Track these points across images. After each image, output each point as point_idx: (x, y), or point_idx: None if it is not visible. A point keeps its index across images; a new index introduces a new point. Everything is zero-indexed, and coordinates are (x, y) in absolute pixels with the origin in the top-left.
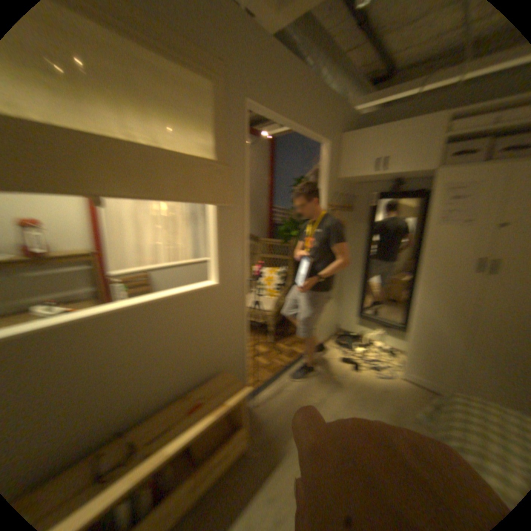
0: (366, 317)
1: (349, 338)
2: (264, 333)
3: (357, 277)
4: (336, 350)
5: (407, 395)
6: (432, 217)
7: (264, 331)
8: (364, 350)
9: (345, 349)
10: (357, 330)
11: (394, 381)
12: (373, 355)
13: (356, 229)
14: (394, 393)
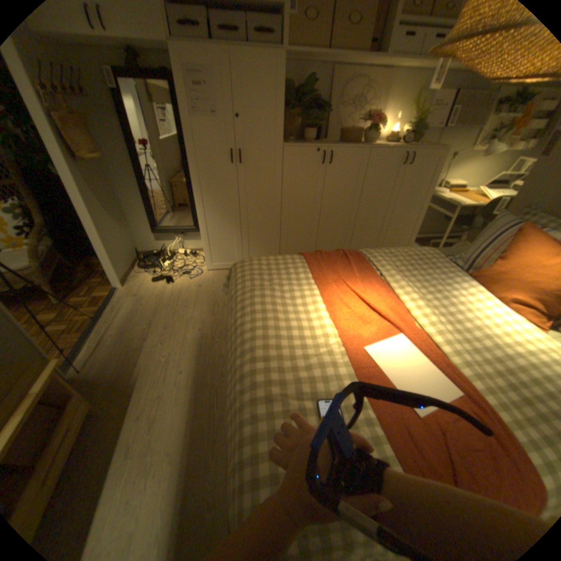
0: (162, 230)
1: (154, 257)
2: (43, 297)
3: (134, 189)
4: (146, 273)
5: (215, 280)
6: (183, 109)
7: (42, 295)
8: (172, 261)
9: (155, 269)
10: (159, 246)
11: (203, 275)
12: (181, 263)
13: (107, 125)
14: (206, 283)
